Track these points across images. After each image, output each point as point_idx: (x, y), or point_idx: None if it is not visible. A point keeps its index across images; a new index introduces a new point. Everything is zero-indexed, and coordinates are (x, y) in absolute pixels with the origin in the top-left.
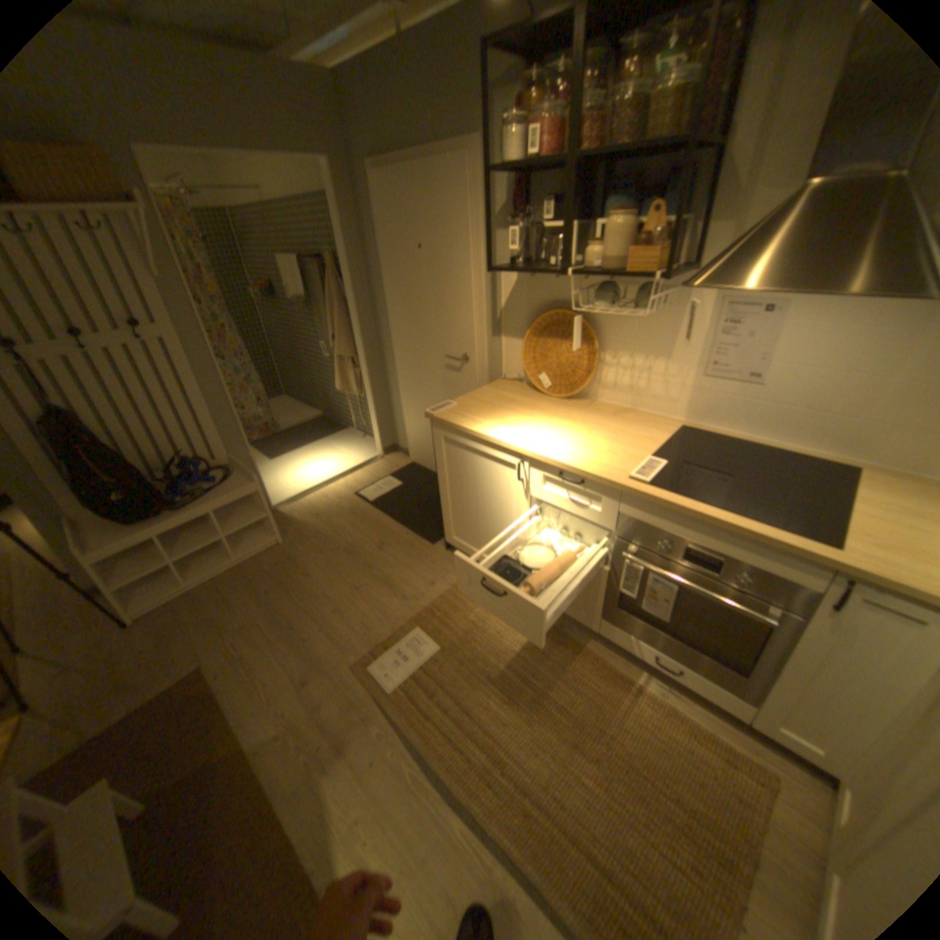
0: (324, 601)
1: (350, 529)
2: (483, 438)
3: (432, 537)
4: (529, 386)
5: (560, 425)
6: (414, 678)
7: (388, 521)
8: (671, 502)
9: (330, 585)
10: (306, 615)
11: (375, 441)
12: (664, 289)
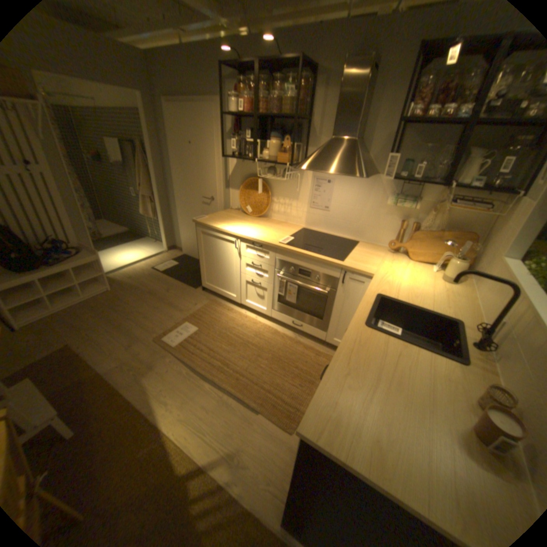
0: (137, 314)
1: (150, 284)
2: (220, 231)
3: (195, 286)
4: (243, 212)
5: (254, 226)
6: (187, 340)
7: (171, 280)
8: (292, 250)
9: (141, 307)
10: (128, 320)
11: (163, 243)
12: (294, 172)
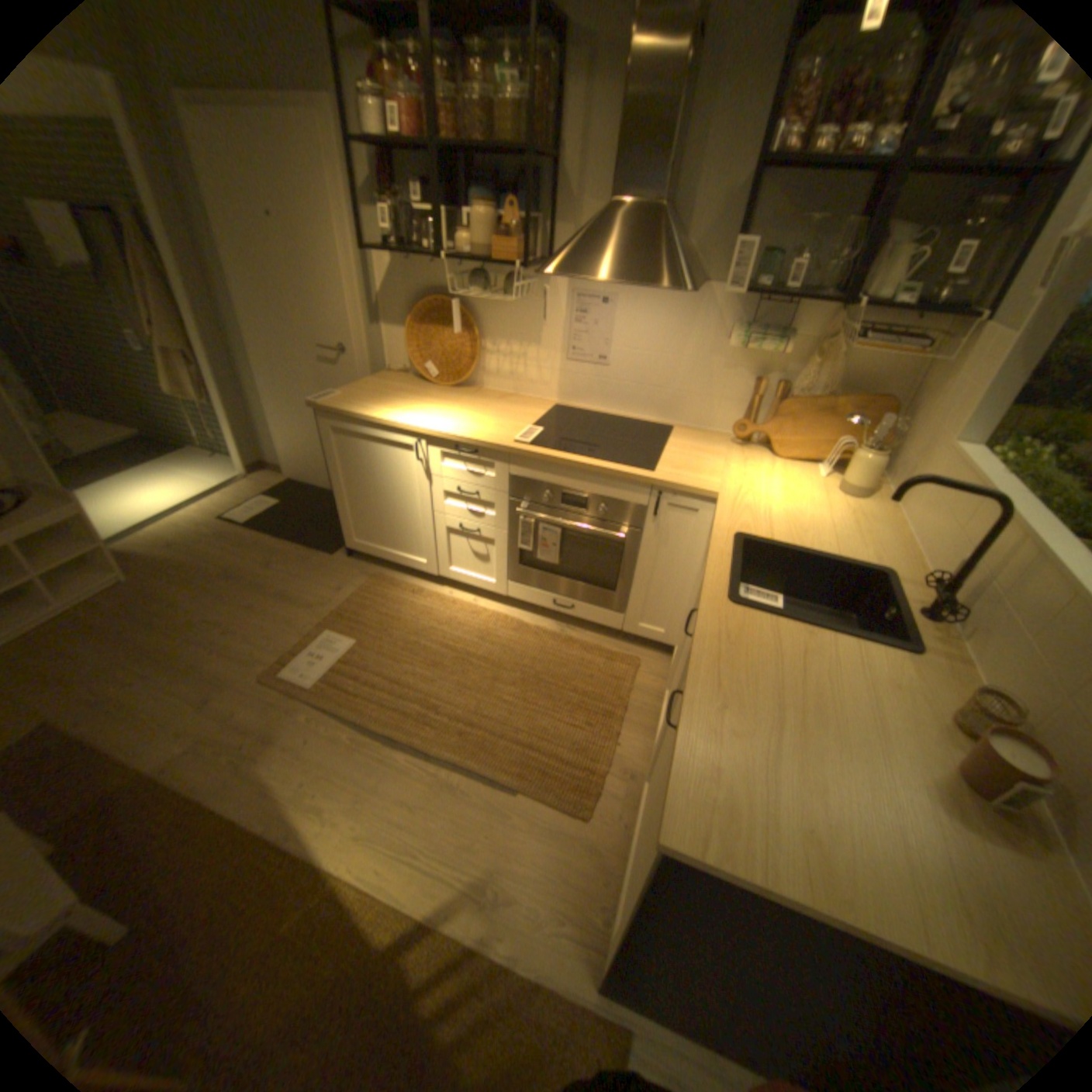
0: (207, 626)
1: (222, 553)
2: (377, 422)
3: (329, 548)
4: (417, 377)
5: (452, 408)
6: (335, 667)
7: (271, 540)
8: (547, 455)
9: (211, 610)
10: (186, 643)
11: (232, 457)
12: (529, 281)
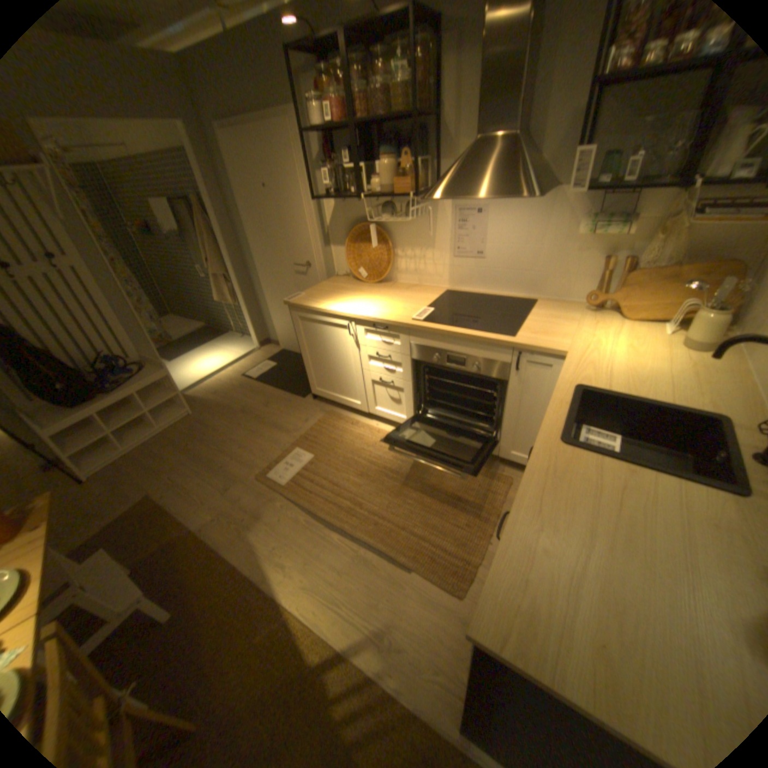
0: (230, 443)
1: (242, 398)
2: (324, 312)
3: (302, 394)
4: (354, 278)
5: (373, 299)
6: (299, 473)
7: (269, 389)
8: (433, 329)
9: (233, 434)
10: (219, 453)
11: (251, 337)
12: (423, 205)
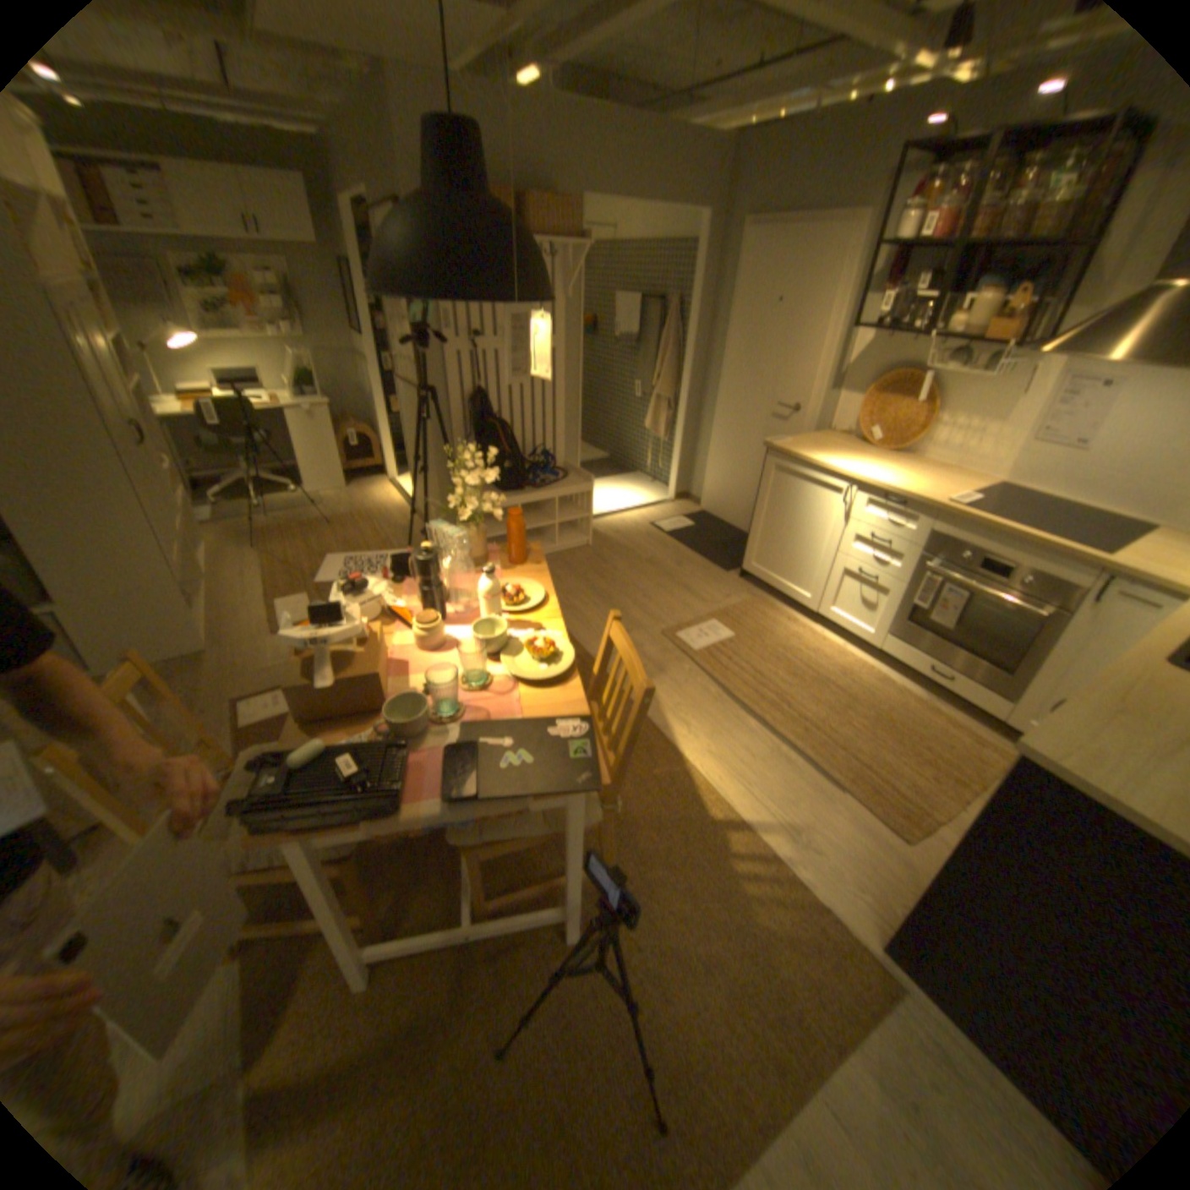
0: (633, 588)
1: (648, 547)
2: (817, 465)
3: (724, 566)
4: (857, 438)
5: (888, 466)
6: (715, 646)
7: (683, 549)
8: (980, 517)
9: (637, 580)
10: (619, 594)
11: (668, 484)
12: (1014, 360)
